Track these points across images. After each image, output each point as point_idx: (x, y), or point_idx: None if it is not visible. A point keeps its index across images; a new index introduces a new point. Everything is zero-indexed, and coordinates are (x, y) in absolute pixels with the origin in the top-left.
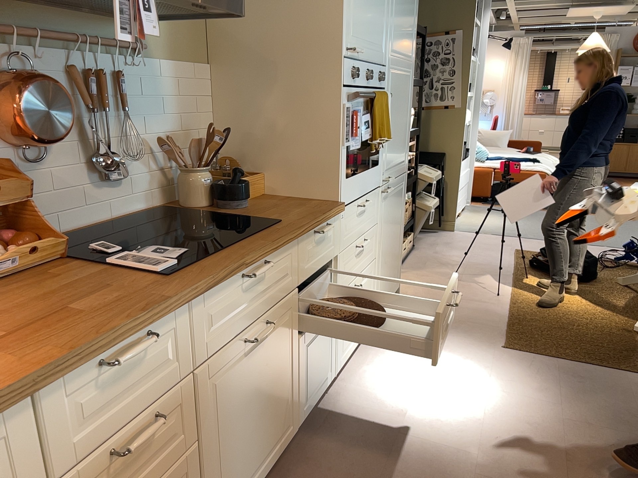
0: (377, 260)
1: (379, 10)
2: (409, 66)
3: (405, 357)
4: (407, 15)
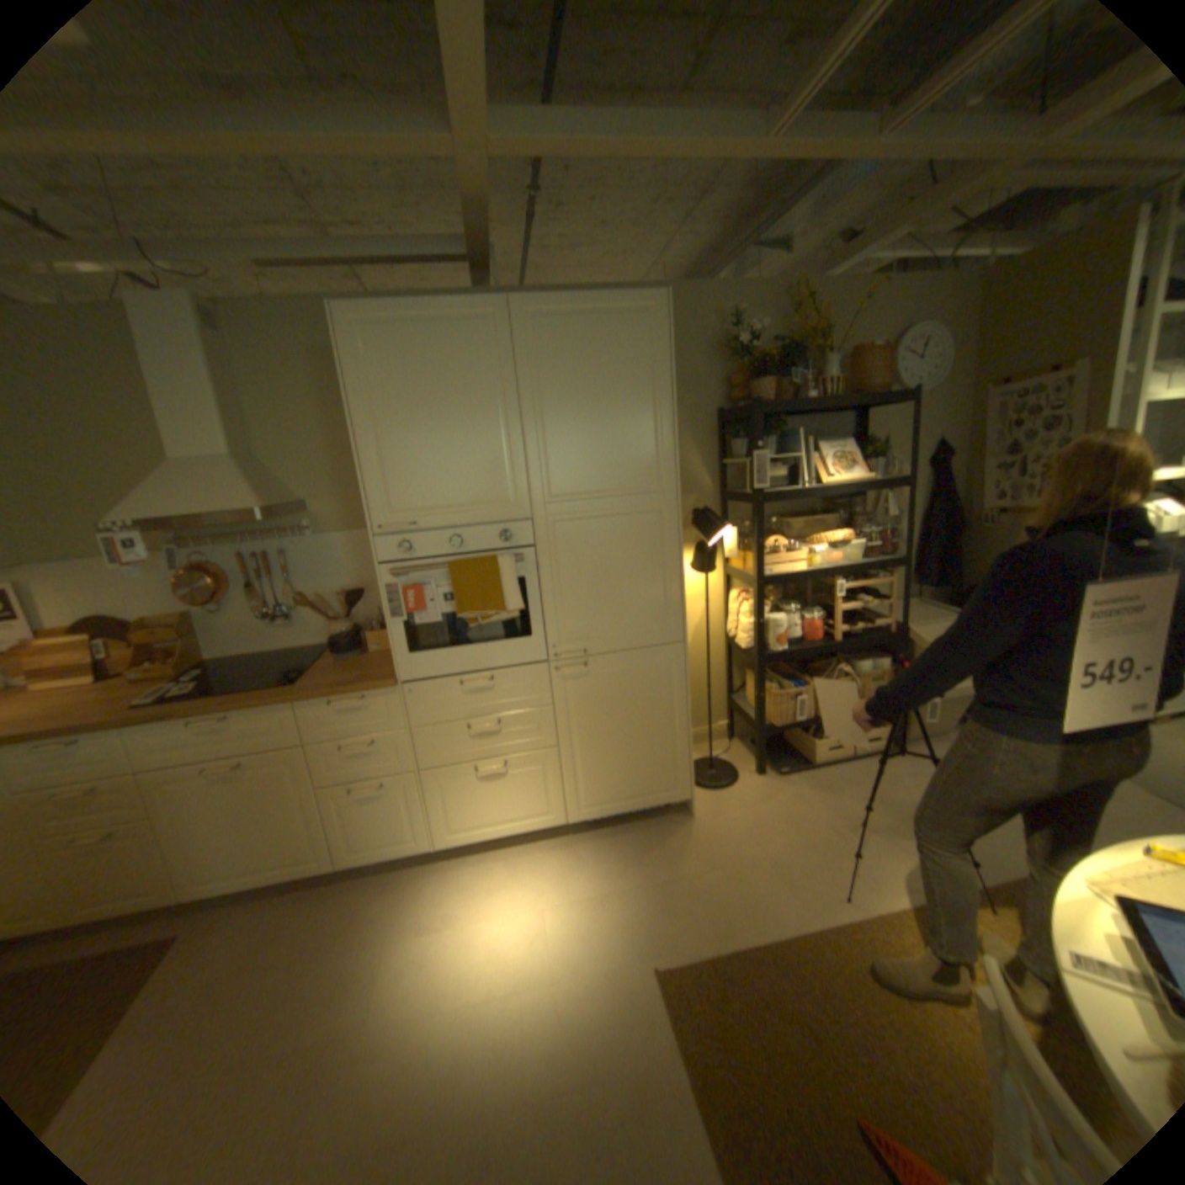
0: (559, 751)
1: (476, 463)
2: (641, 501)
3: (544, 886)
4: (606, 438)
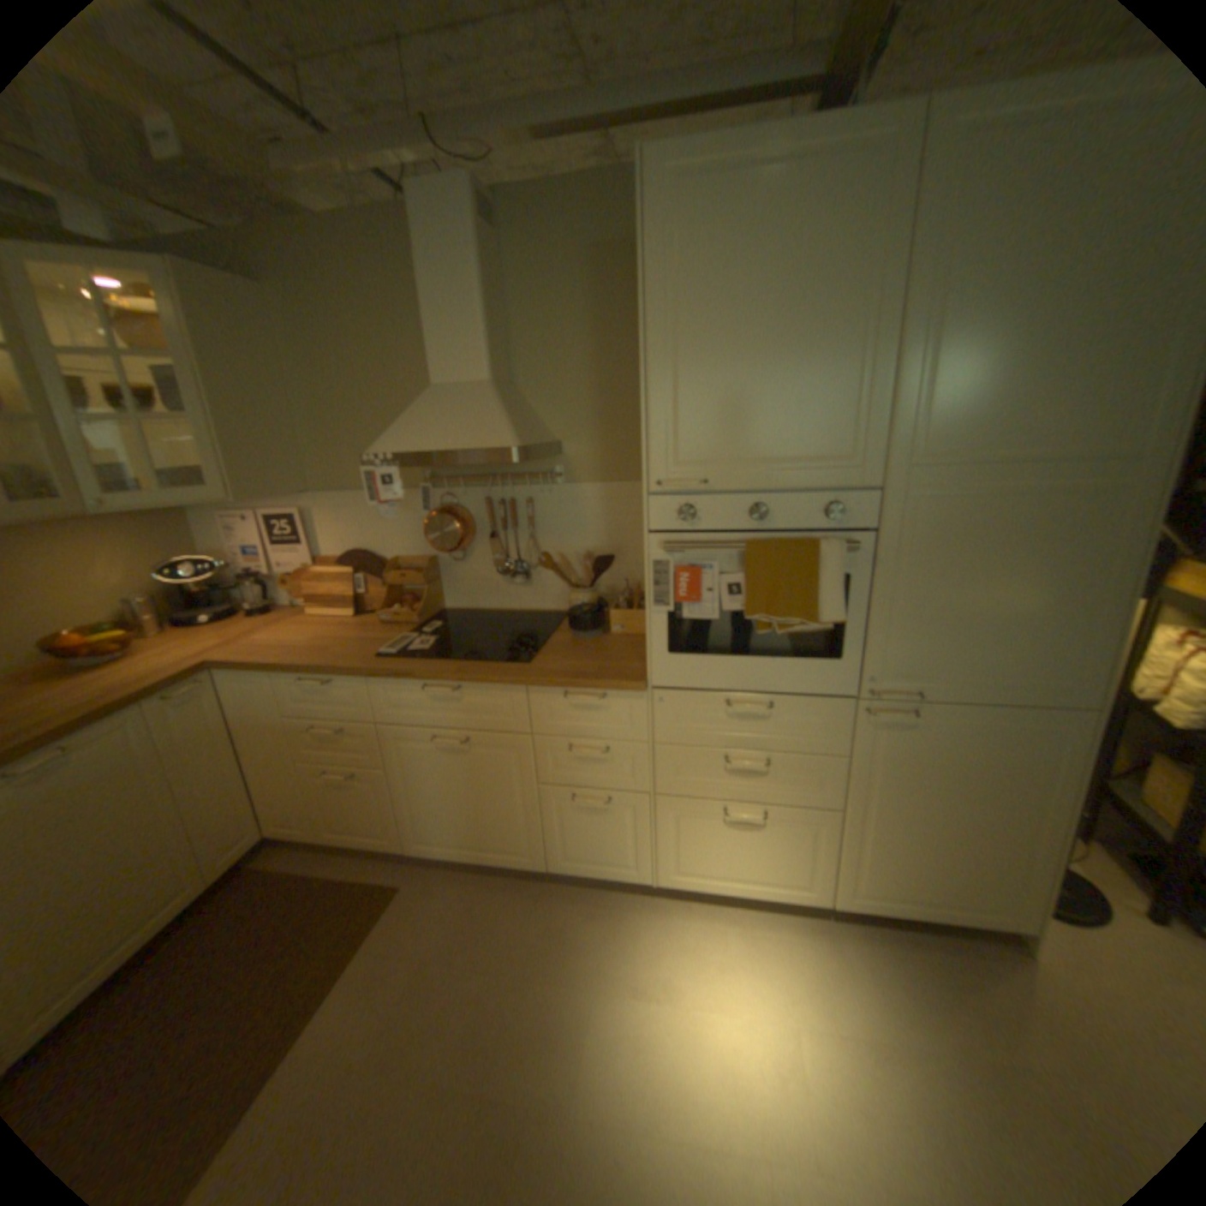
0: (848, 819)
1: (814, 395)
2: (1094, 470)
3: (800, 991)
4: (1057, 355)
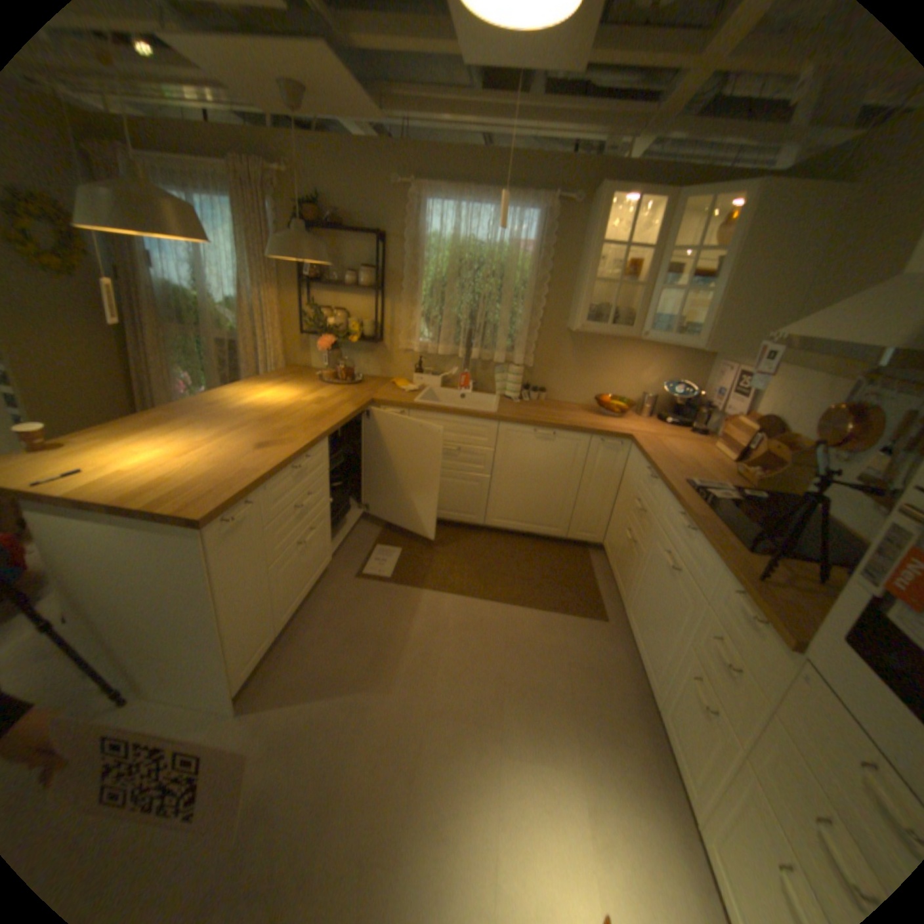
0: None
1: None
2: None
3: None
4: None
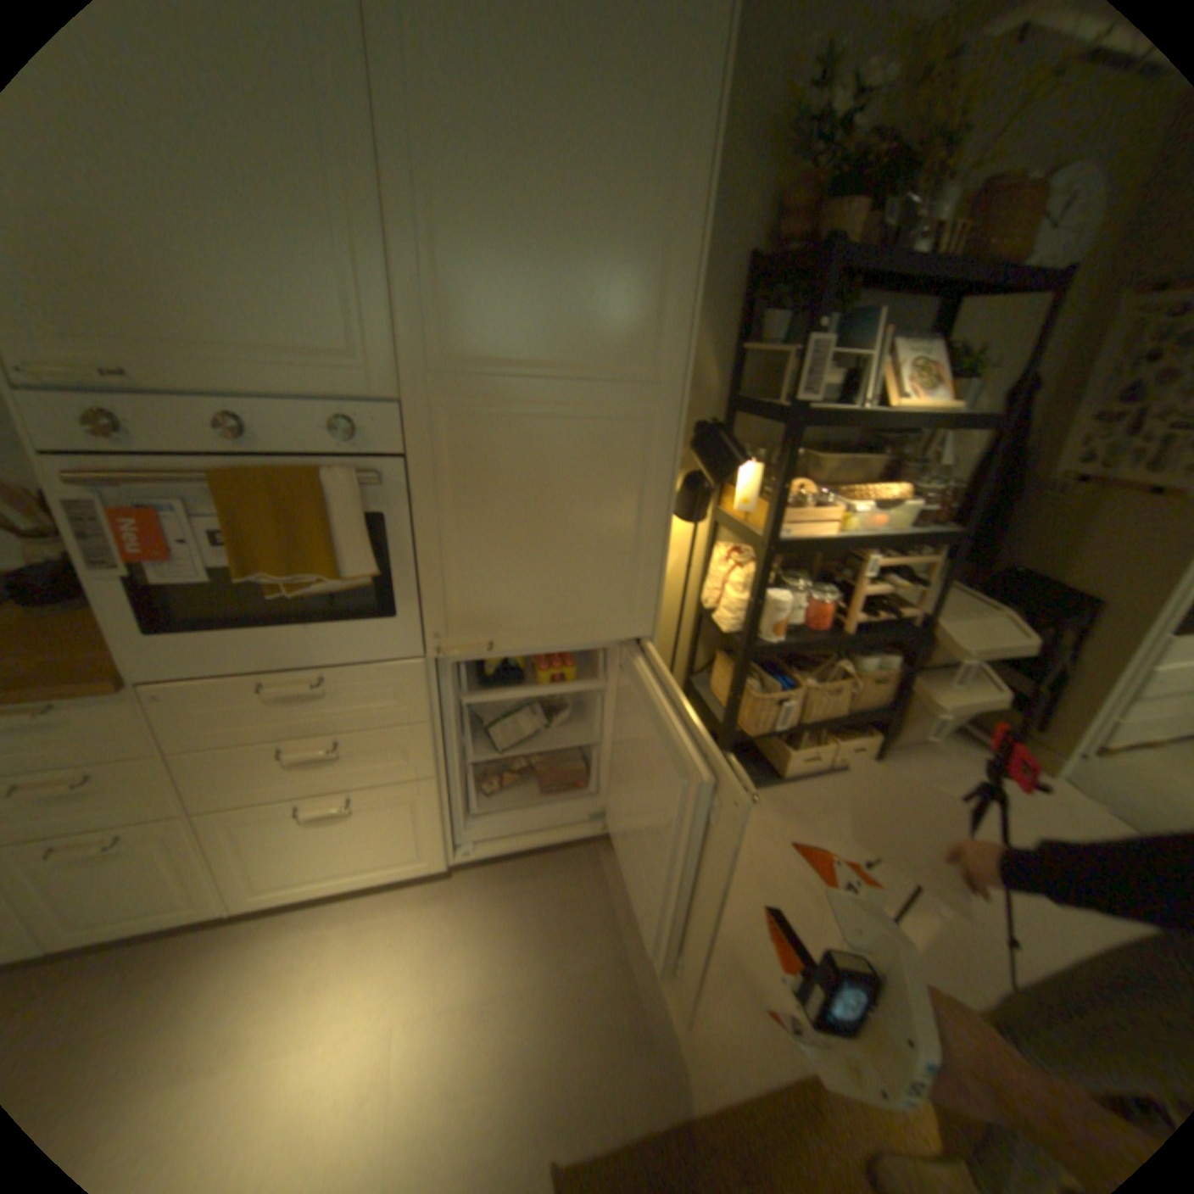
0: (443, 783)
1: (270, 248)
2: (621, 394)
3: (403, 977)
4: (570, 247)
